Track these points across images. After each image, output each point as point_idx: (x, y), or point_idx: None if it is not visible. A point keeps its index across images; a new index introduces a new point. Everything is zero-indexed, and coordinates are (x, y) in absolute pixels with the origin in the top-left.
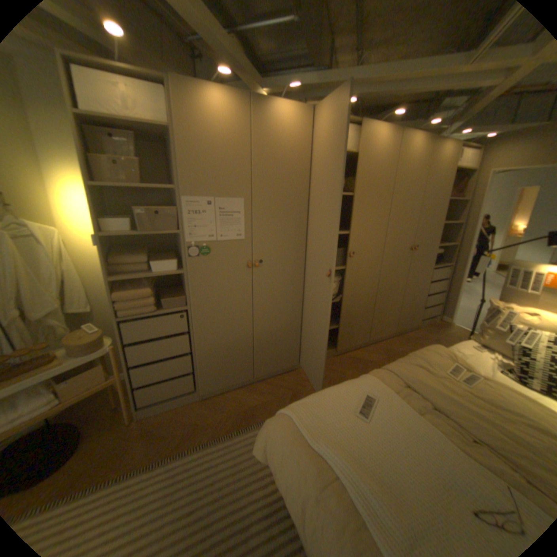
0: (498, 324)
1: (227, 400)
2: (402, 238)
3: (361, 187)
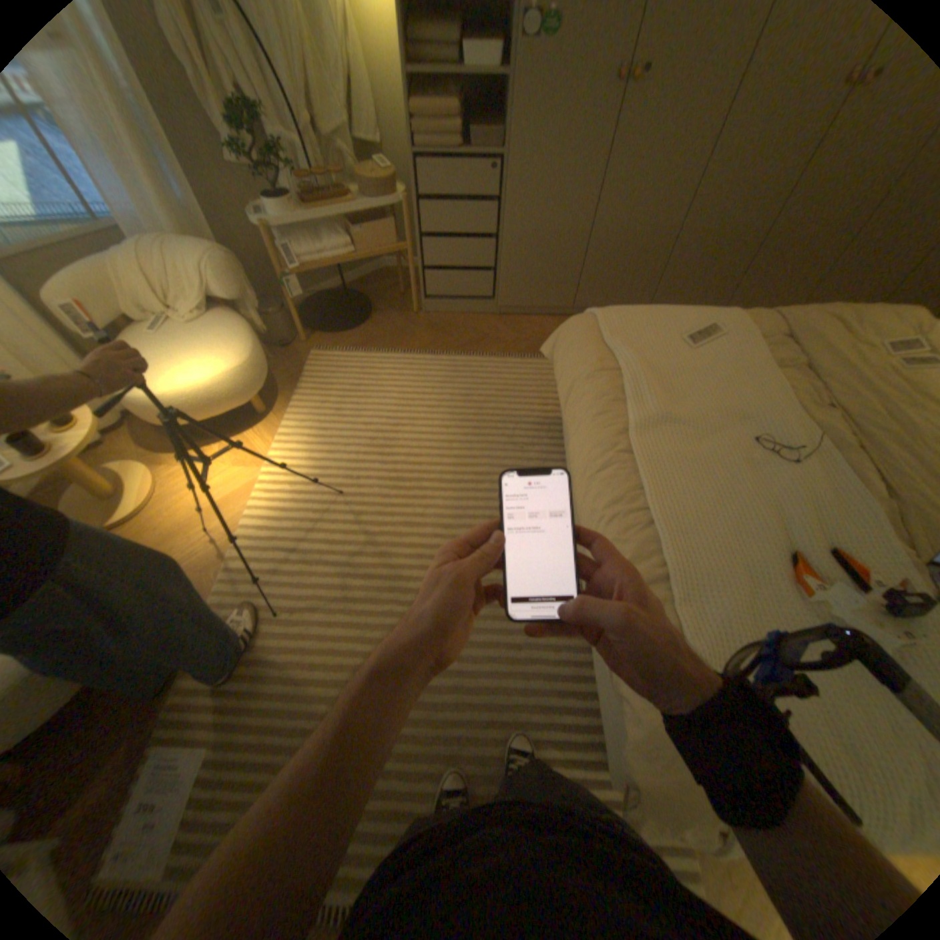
0: None
1: (528, 324)
2: None
3: None
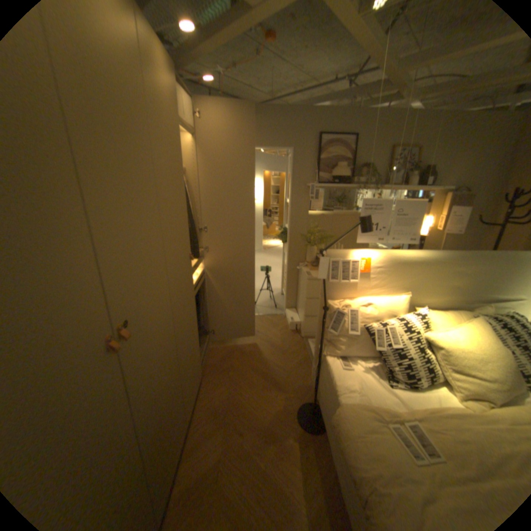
0: (348, 328)
1: None
2: (181, 246)
3: (89, 134)
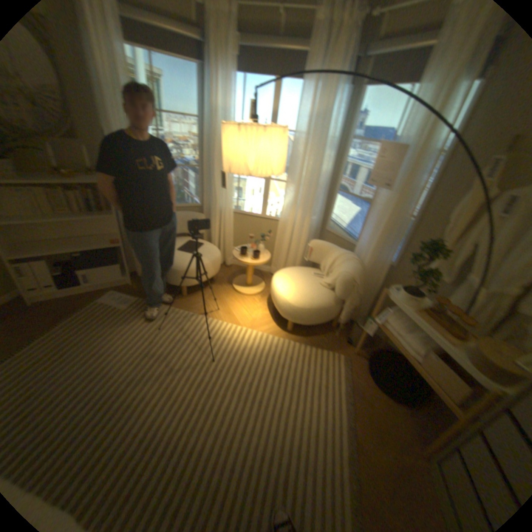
0: None
1: None
2: None
3: None
